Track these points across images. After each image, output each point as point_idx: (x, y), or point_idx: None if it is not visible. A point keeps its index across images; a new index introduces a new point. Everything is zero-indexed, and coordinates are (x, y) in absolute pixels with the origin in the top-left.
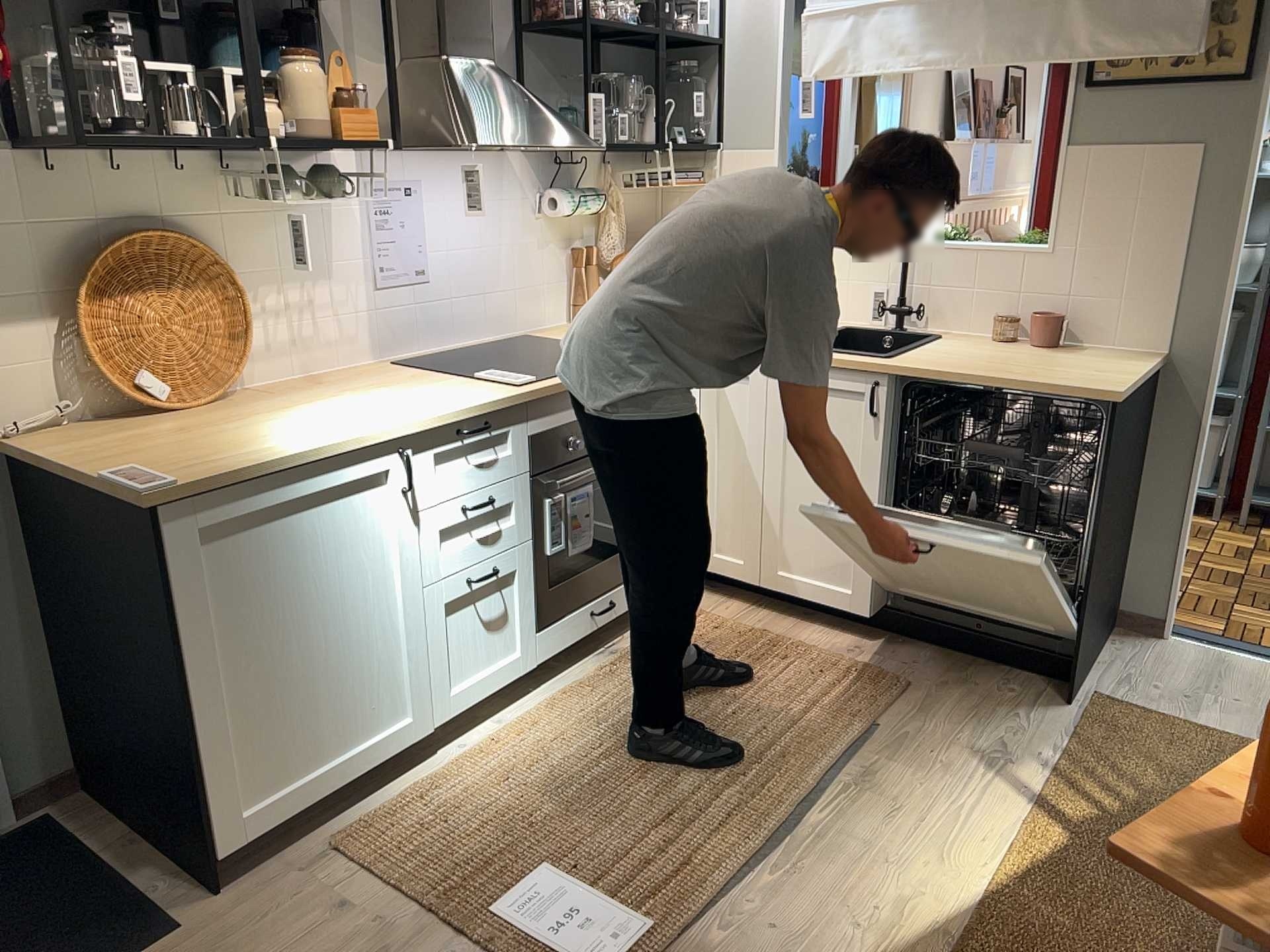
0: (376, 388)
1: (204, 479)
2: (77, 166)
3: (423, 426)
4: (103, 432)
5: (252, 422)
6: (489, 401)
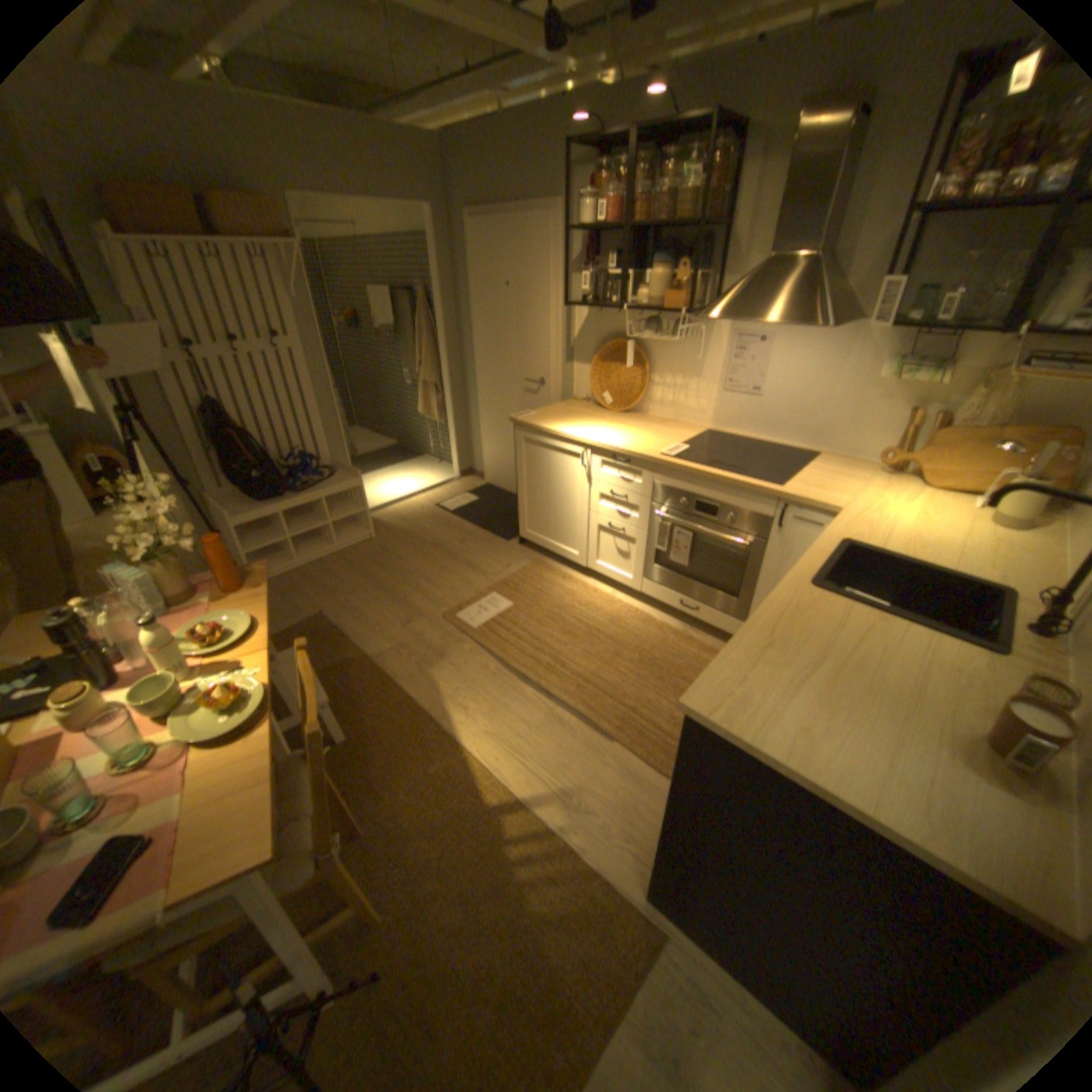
0: (653, 432)
1: (523, 422)
2: (610, 311)
3: (593, 445)
4: (581, 406)
5: (591, 420)
6: (629, 451)
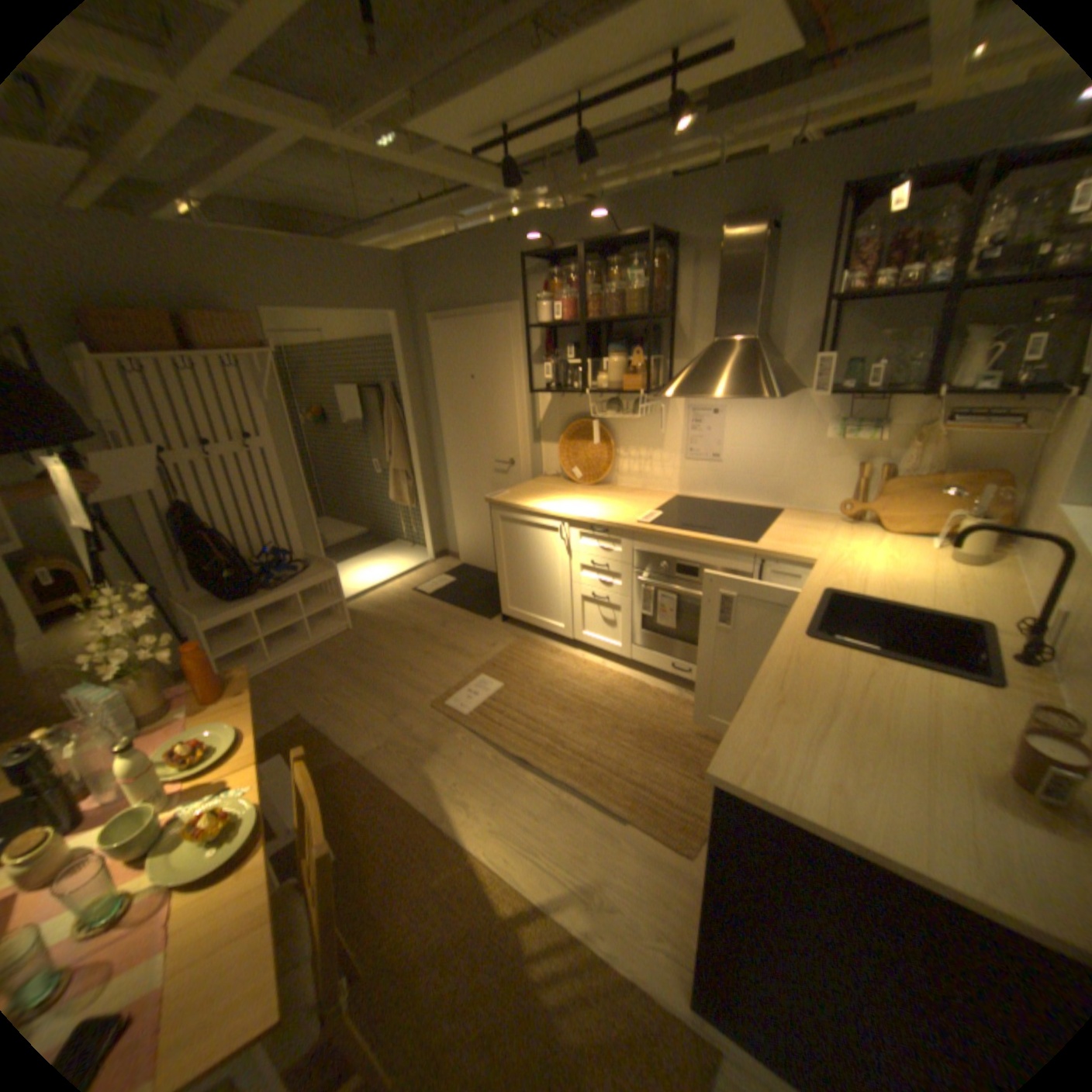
0: (624, 501)
1: (498, 501)
2: (572, 394)
3: (570, 517)
4: (552, 482)
5: (563, 494)
6: (605, 521)
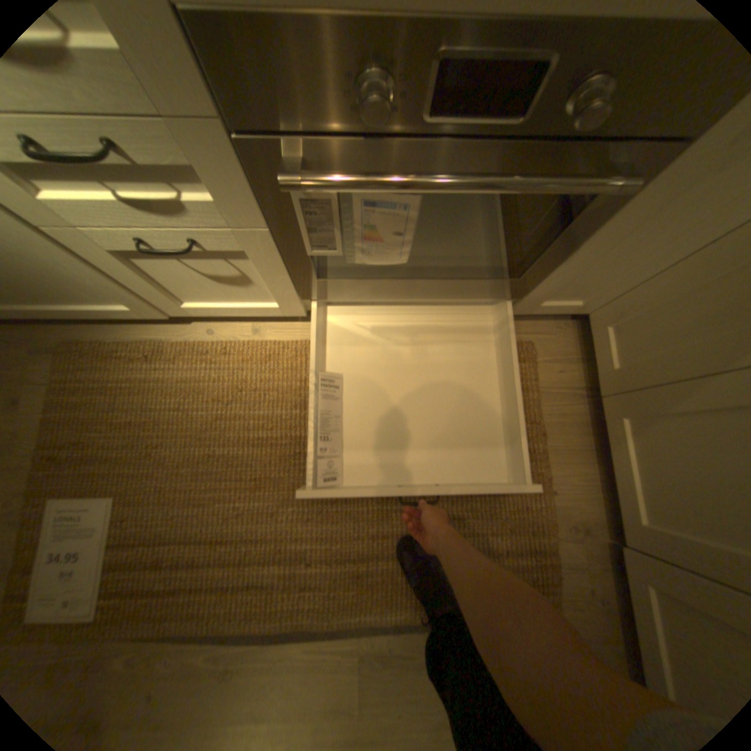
0: None
1: None
2: None
3: None
4: None
5: None
6: None
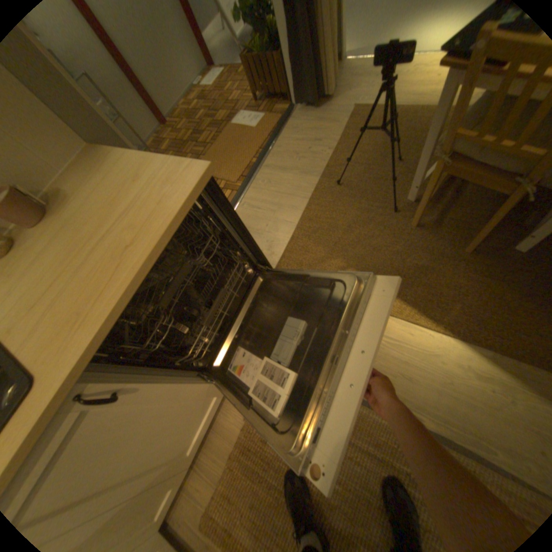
0: None
1: None
2: None
3: None
4: None
5: None
6: None
